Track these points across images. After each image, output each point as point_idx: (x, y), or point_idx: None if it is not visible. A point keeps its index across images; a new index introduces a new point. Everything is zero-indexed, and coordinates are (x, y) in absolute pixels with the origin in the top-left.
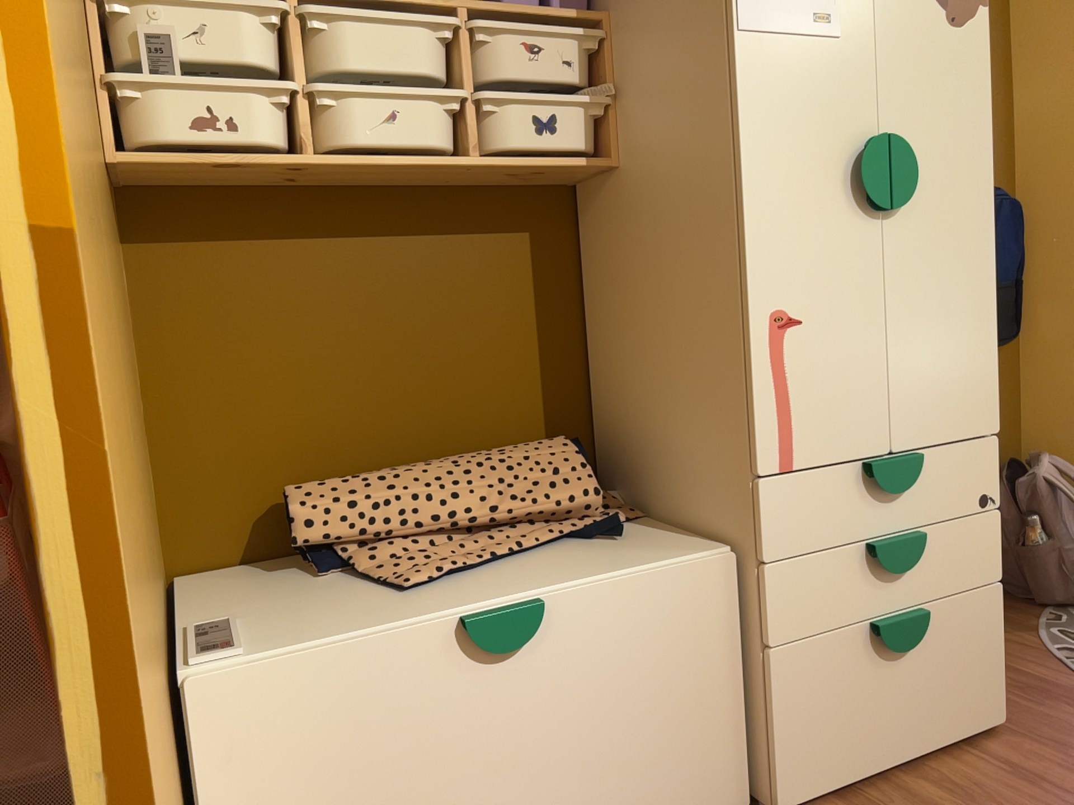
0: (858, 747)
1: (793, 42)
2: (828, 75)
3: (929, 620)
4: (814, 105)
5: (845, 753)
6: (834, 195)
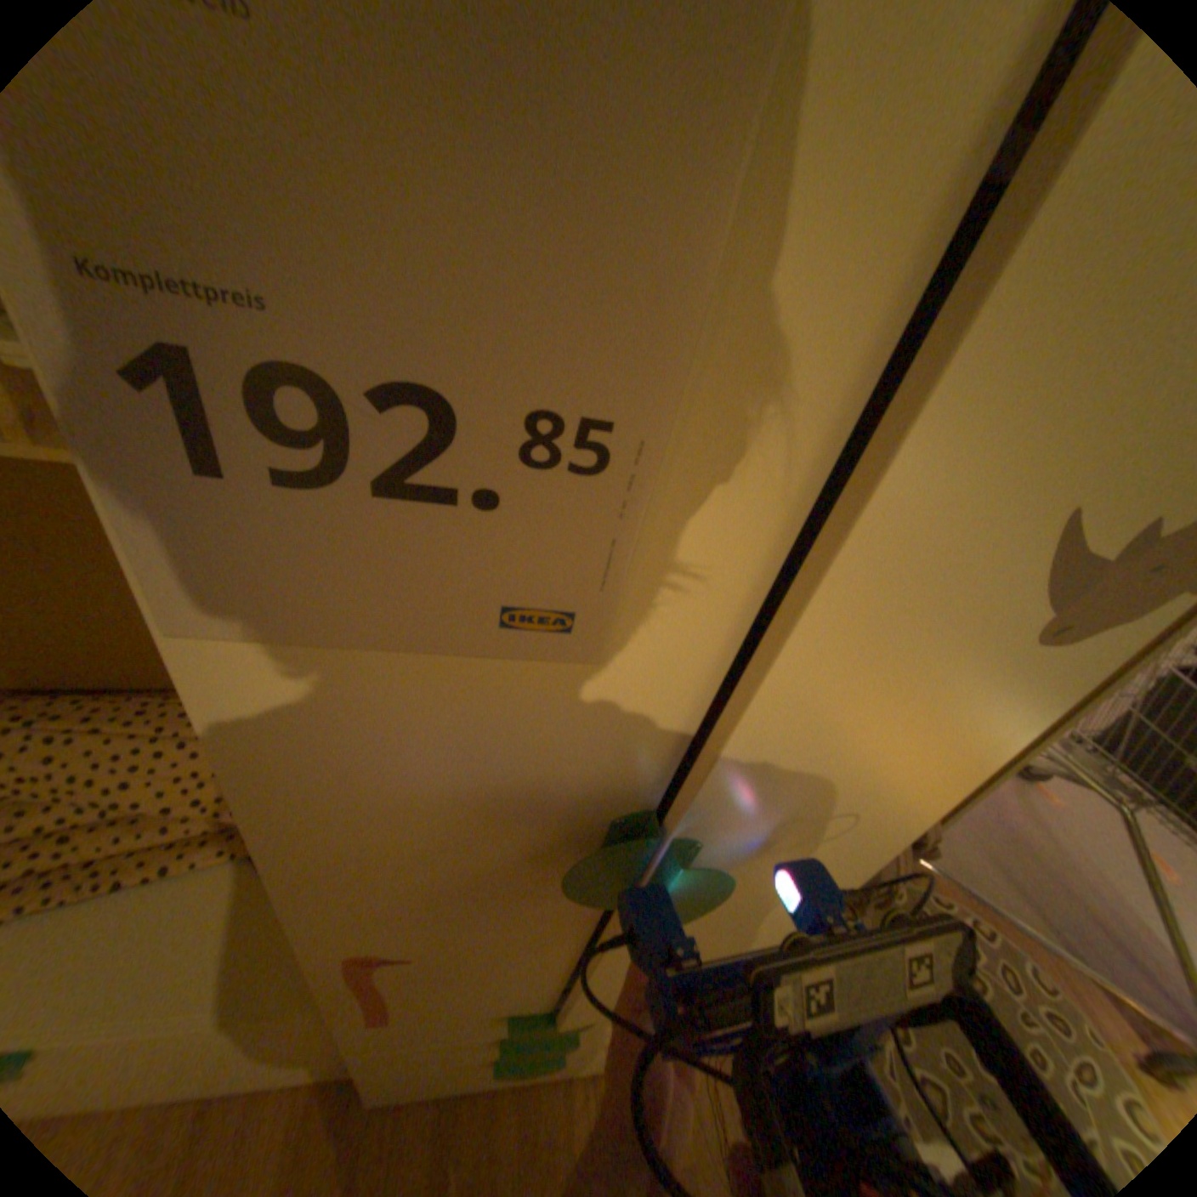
0: (461, 1089)
1: (411, 660)
2: (533, 722)
3: (568, 1057)
4: (476, 768)
5: (445, 1091)
6: (505, 869)
